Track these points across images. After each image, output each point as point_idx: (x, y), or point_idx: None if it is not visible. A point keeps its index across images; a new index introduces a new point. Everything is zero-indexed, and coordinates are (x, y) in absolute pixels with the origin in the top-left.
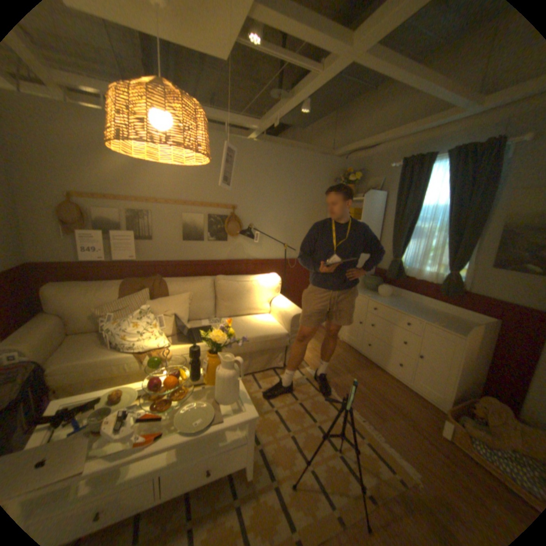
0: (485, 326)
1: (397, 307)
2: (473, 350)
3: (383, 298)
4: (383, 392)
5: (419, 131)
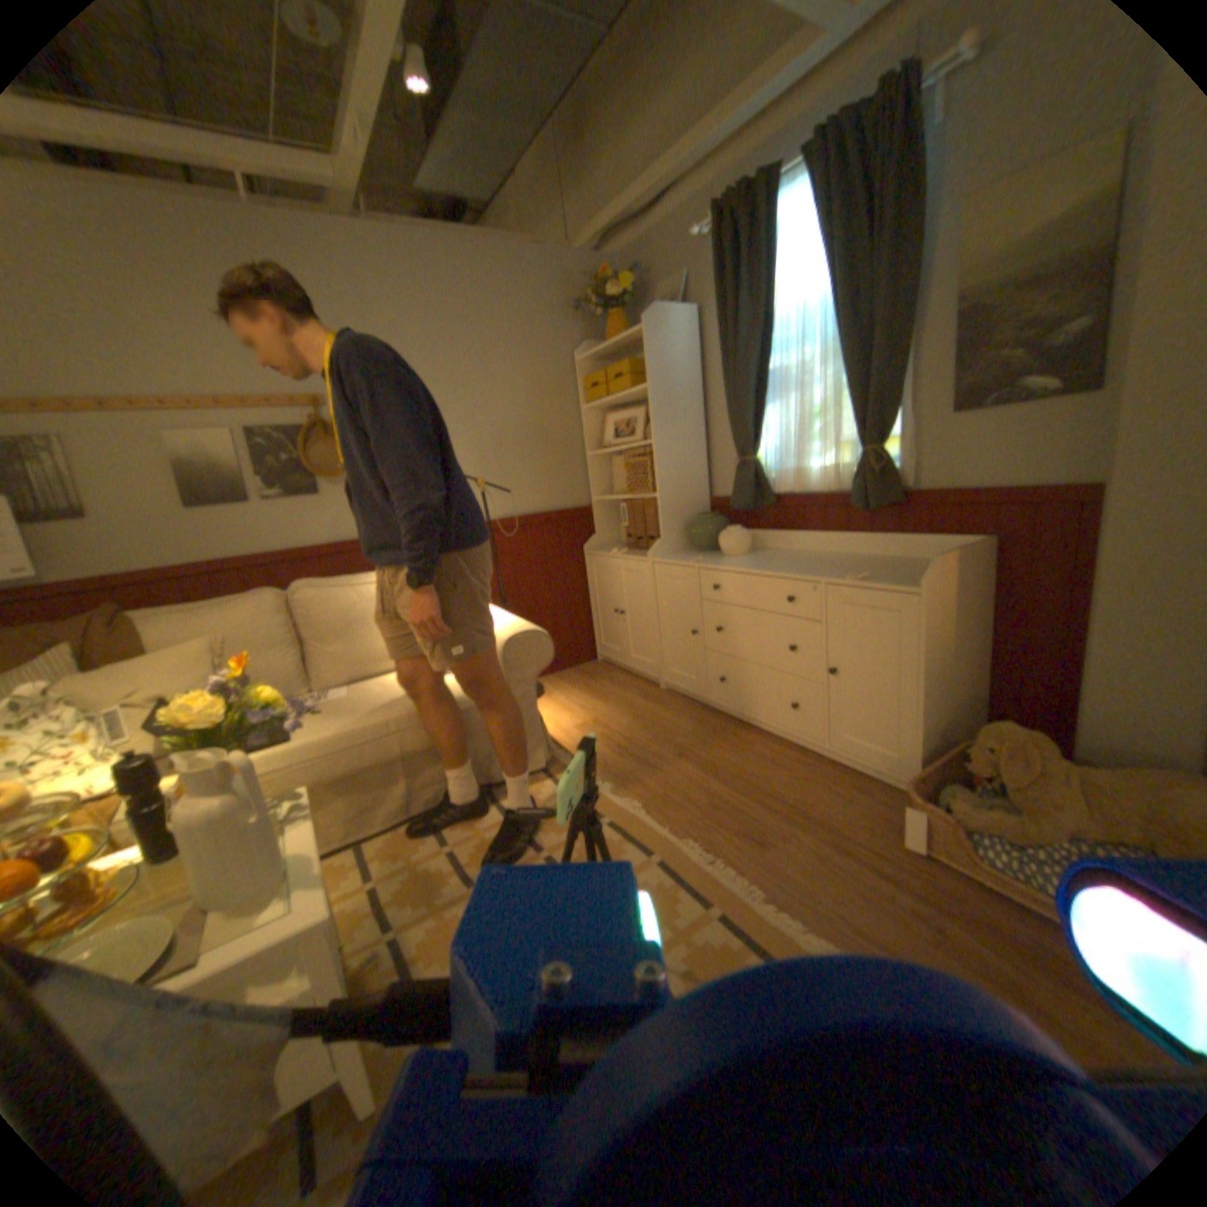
0: (960, 553)
1: (762, 566)
2: (943, 619)
3: (732, 559)
4: (762, 781)
5: (737, 128)
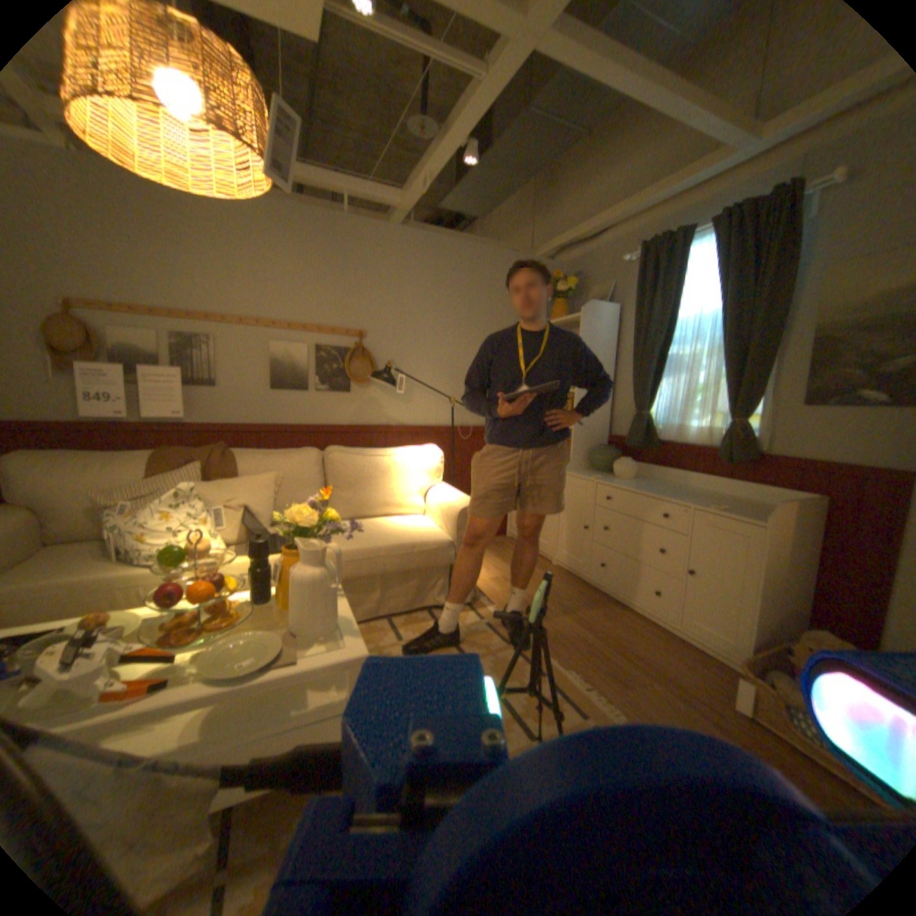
0: (800, 504)
1: (646, 489)
2: (782, 549)
3: (623, 481)
4: (627, 643)
5: (666, 198)
